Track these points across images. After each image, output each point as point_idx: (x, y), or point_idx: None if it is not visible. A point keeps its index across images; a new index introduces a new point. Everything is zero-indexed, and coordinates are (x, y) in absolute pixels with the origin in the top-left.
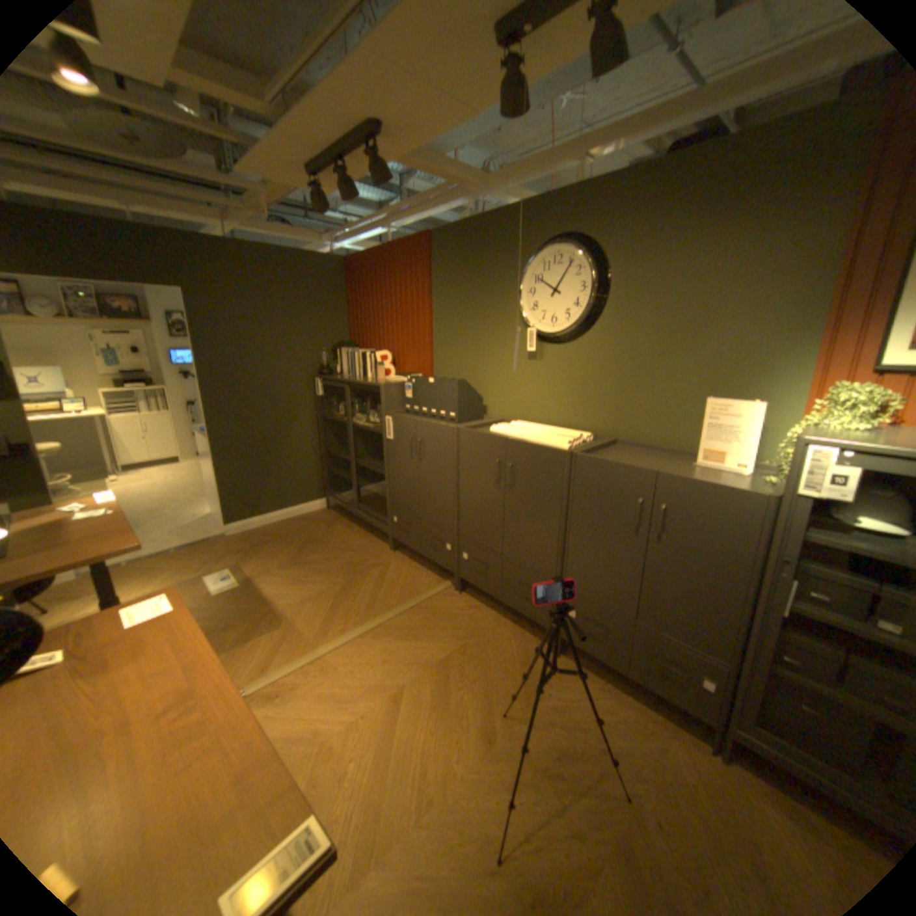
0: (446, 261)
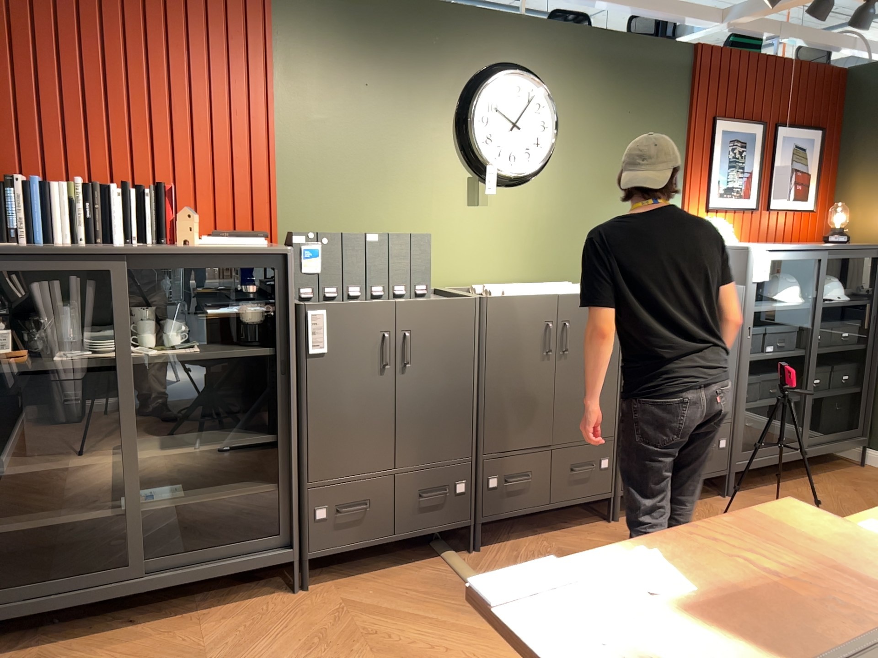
0: (312, 39)
